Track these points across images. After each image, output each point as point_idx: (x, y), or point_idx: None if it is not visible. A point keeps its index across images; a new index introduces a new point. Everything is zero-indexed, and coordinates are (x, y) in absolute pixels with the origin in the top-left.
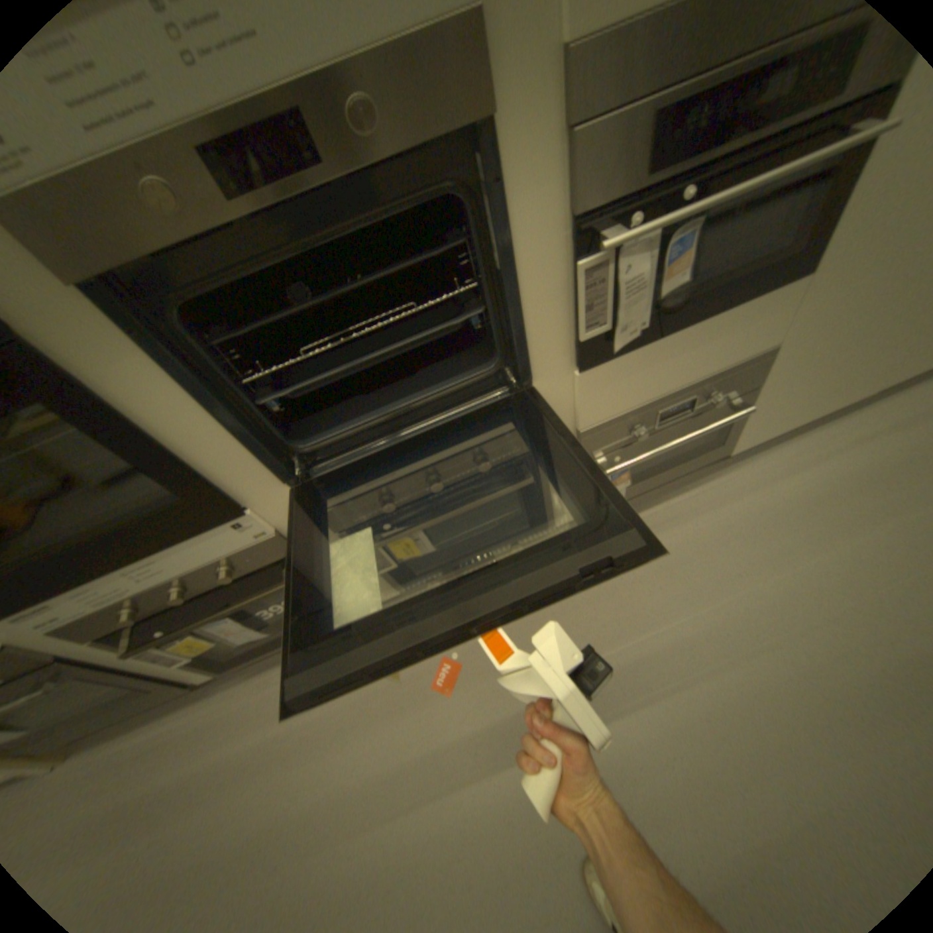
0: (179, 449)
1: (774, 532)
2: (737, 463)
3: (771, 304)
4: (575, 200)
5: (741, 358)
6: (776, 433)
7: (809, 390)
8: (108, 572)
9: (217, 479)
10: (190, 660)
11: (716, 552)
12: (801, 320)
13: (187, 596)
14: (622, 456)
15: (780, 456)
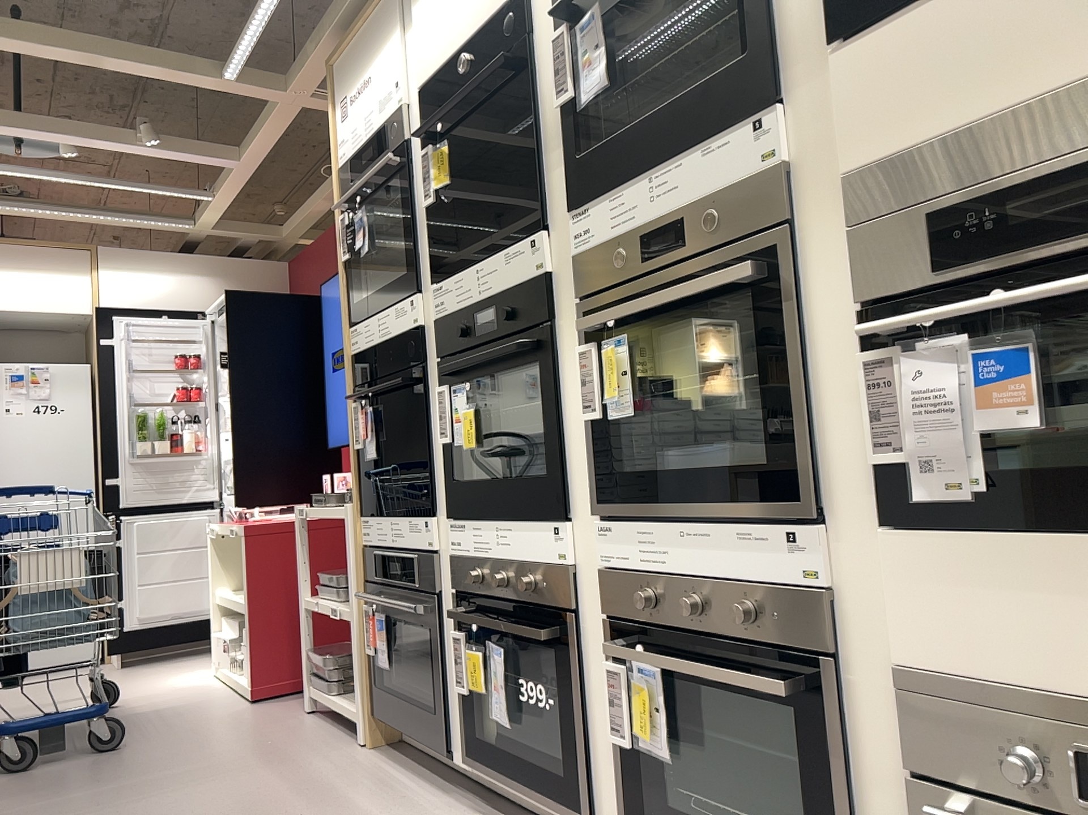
0: (569, 432)
1: None
2: None
3: None
4: (854, 288)
5: None
6: None
7: None
8: (495, 519)
9: (572, 475)
10: (470, 699)
11: None
12: None
13: (506, 593)
14: None
15: None
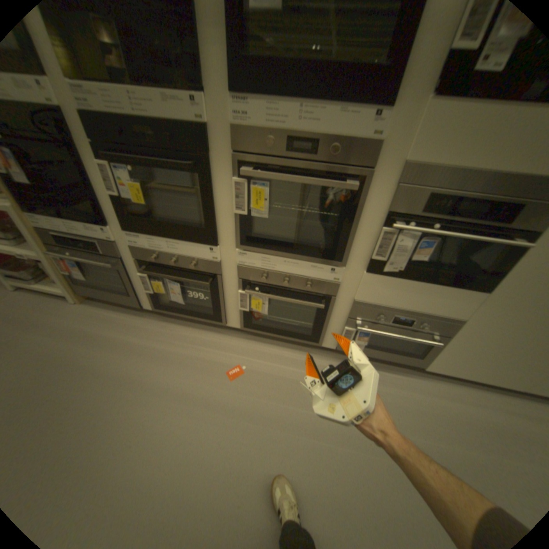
0: (219, 212)
1: (427, 419)
2: (430, 379)
3: (466, 297)
4: (391, 206)
5: (445, 315)
6: (457, 375)
7: (482, 360)
8: (166, 238)
9: (220, 229)
10: (154, 294)
11: (392, 408)
12: (482, 315)
13: (177, 265)
14: (370, 327)
15: (455, 391)
